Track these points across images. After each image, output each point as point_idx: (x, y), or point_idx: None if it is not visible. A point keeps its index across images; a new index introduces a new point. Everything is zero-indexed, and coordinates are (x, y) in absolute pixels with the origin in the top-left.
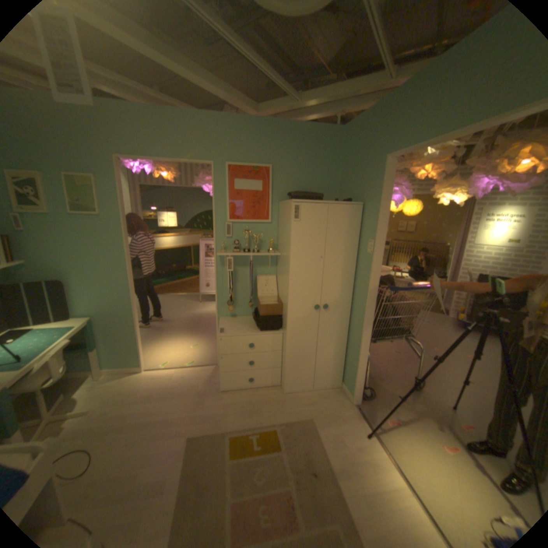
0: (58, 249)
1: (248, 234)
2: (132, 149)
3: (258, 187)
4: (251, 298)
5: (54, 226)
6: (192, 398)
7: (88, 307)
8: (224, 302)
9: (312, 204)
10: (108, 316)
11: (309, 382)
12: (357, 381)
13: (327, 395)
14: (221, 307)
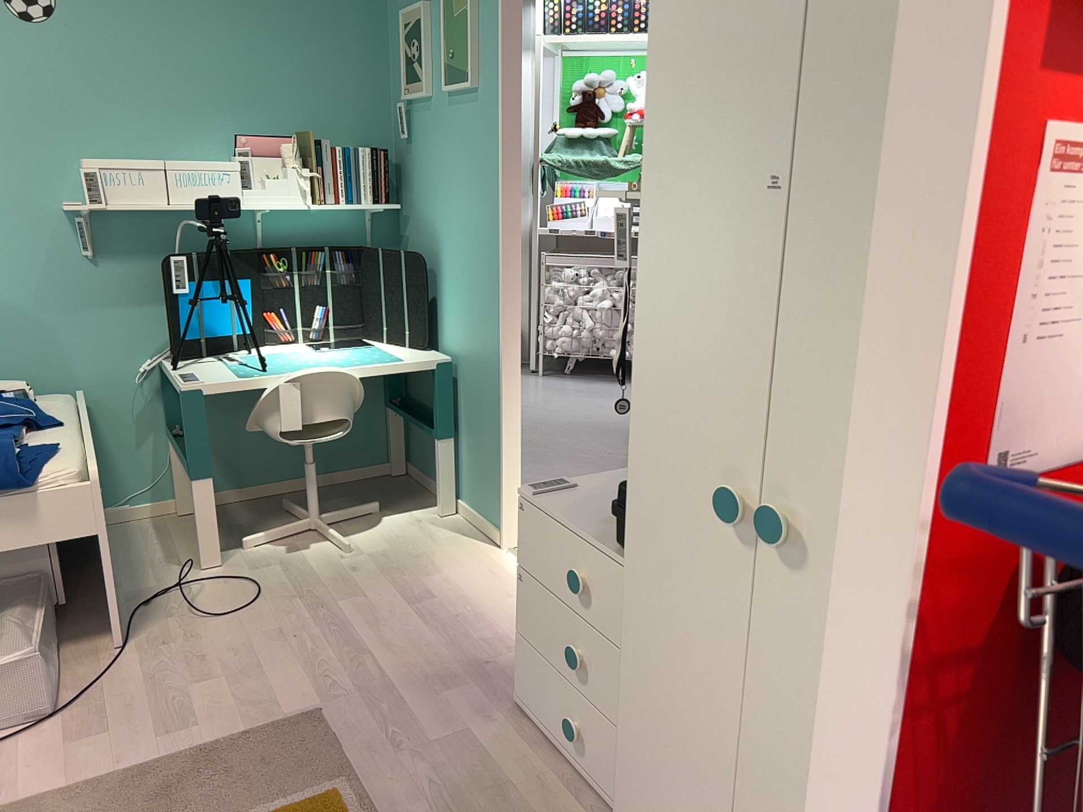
0: (436, 181)
1: None
2: None
3: None
4: None
5: (434, 126)
6: (460, 662)
7: (456, 330)
8: None
9: None
10: (474, 363)
11: None
12: None
13: None
14: None
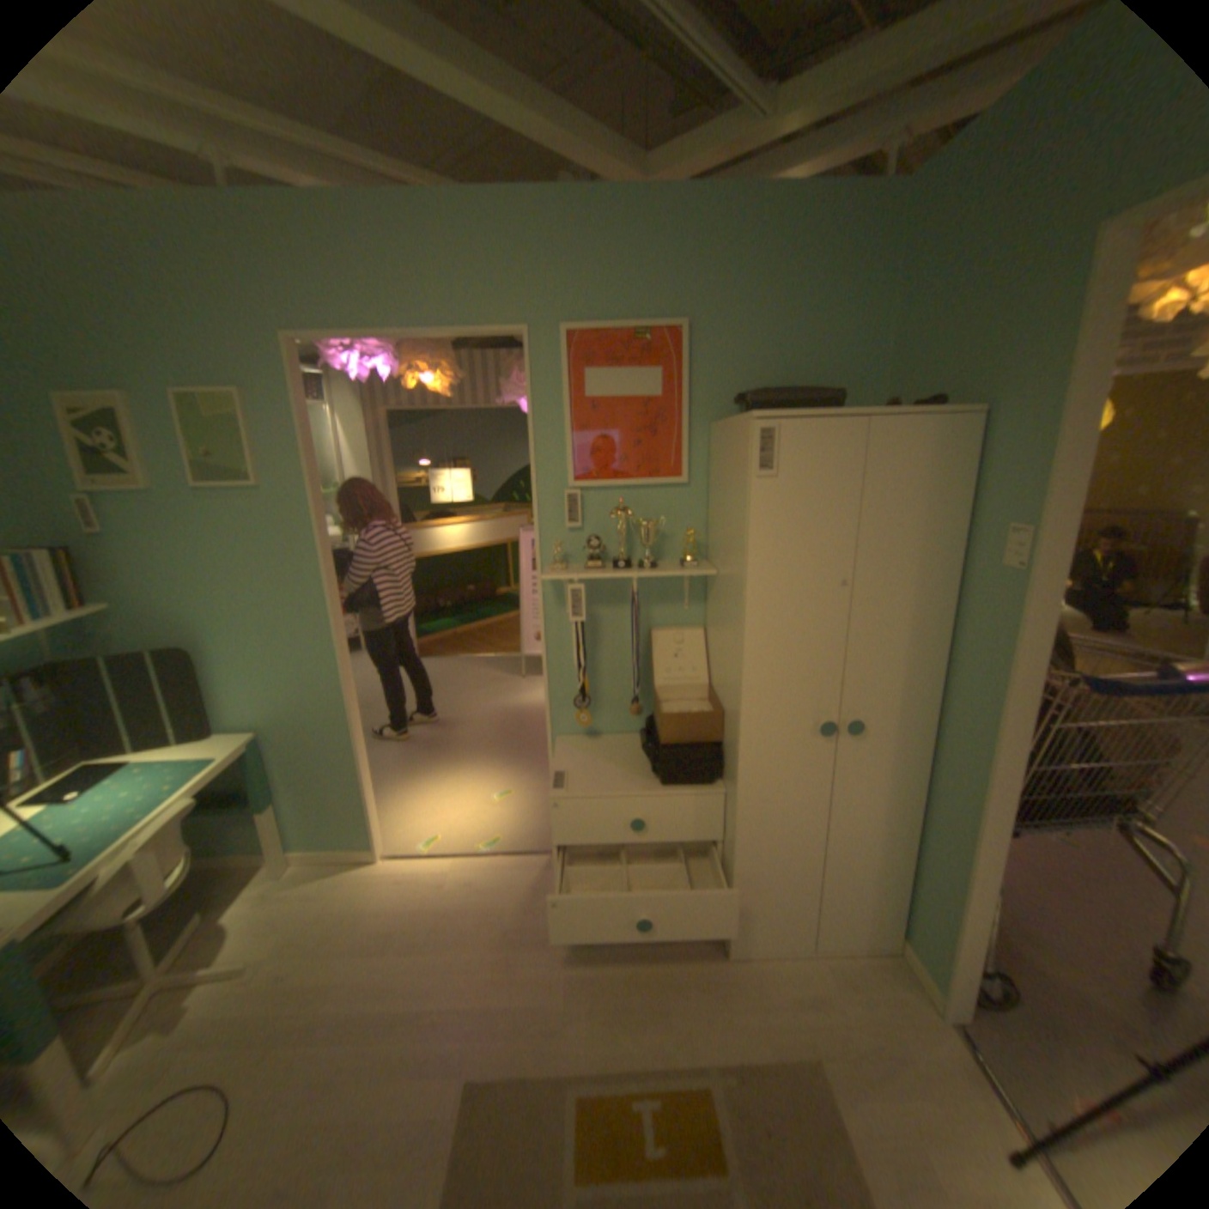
0: (177, 574)
1: (626, 519)
2: (322, 312)
3: (650, 385)
4: (636, 691)
5: (163, 519)
6: (488, 952)
7: (251, 708)
8: (568, 698)
9: (818, 421)
10: (294, 730)
11: (804, 935)
12: (963, 958)
13: (860, 978)
14: (560, 710)
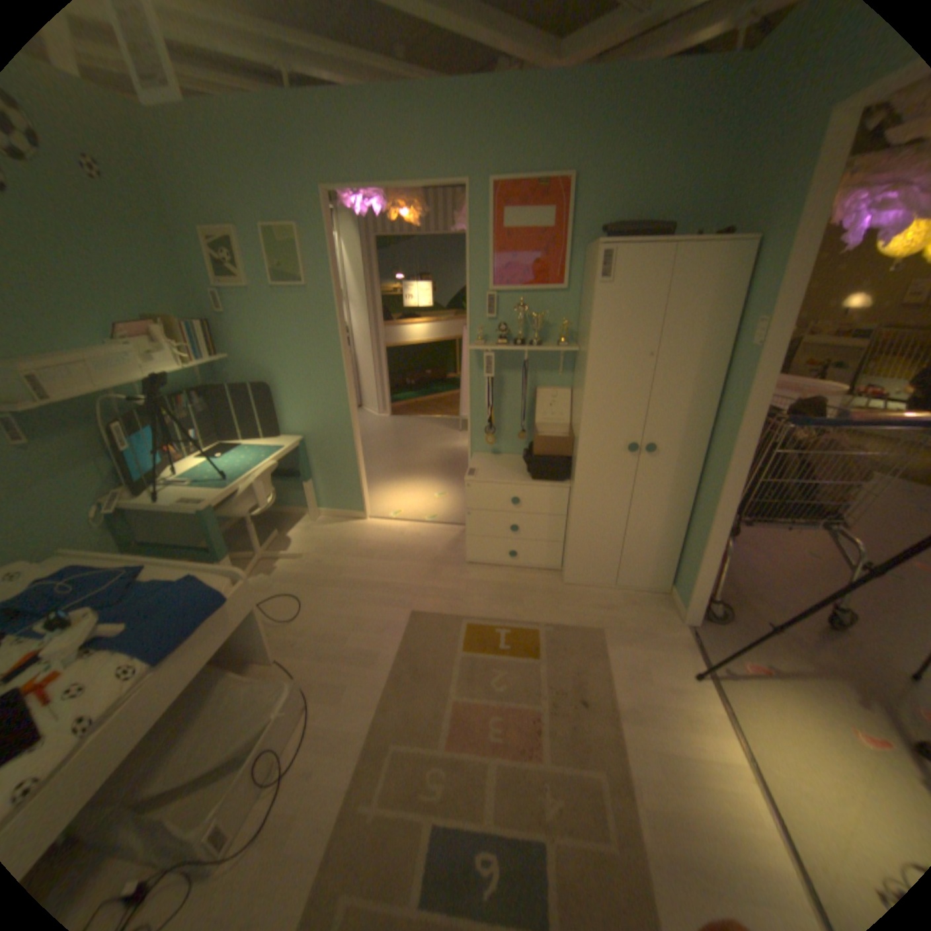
0: (262, 339)
1: (524, 313)
2: (344, 172)
3: (546, 220)
4: (522, 424)
5: (255, 306)
6: (426, 564)
7: (301, 422)
8: (481, 429)
9: (641, 246)
10: (324, 436)
11: (608, 573)
12: (697, 586)
13: (639, 600)
14: (476, 436)
